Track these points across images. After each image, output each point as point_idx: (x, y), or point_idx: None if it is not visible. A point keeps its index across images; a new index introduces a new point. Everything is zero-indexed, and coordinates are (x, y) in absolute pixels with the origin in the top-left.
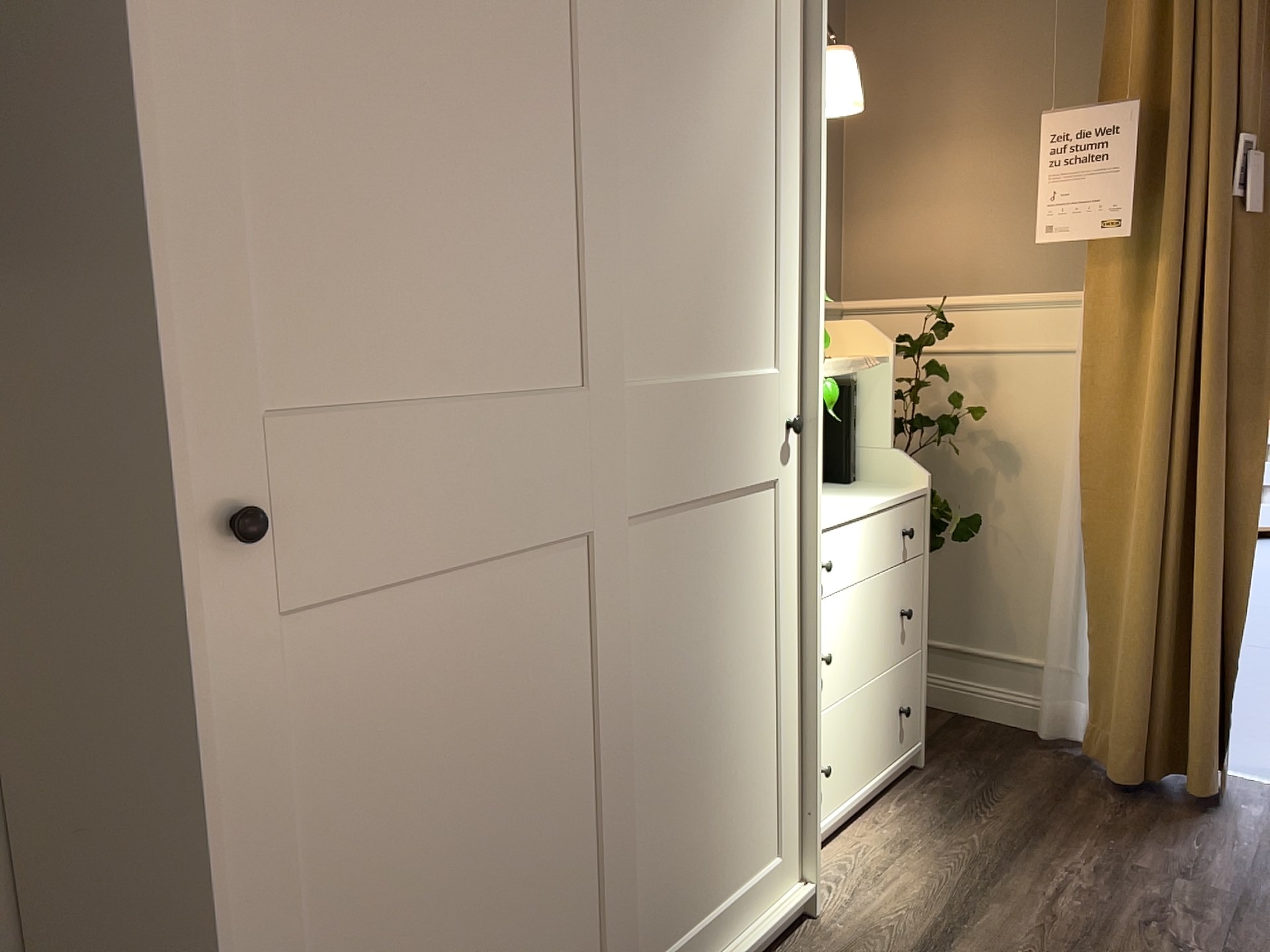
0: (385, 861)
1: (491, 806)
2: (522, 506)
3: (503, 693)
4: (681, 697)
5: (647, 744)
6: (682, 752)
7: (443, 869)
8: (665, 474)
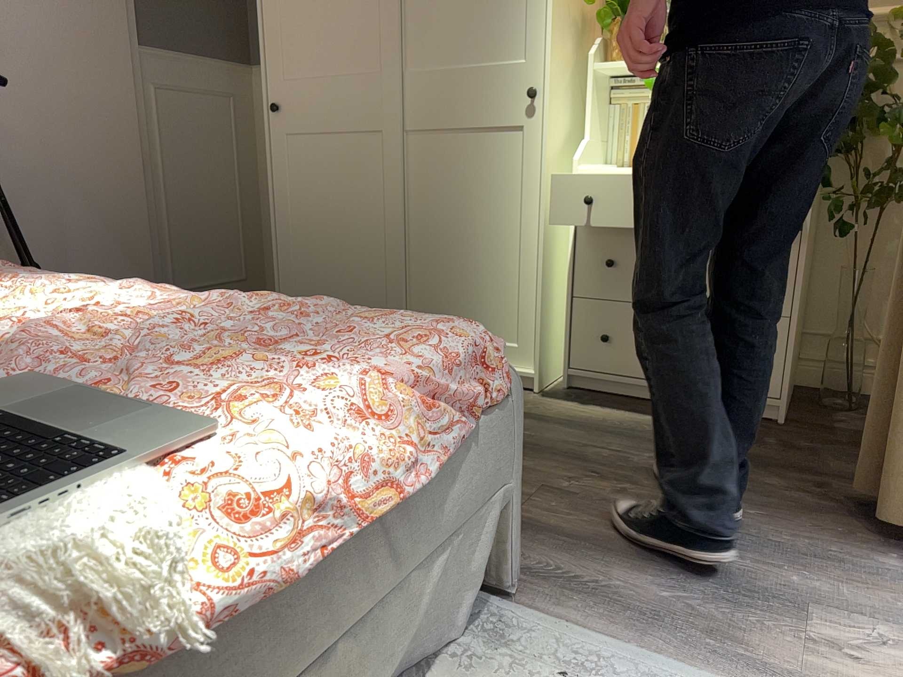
0: (300, 224)
1: (334, 226)
2: (344, 116)
3: (339, 186)
4: (444, 231)
5: (420, 244)
6: (443, 259)
7: (317, 237)
8: (431, 113)
